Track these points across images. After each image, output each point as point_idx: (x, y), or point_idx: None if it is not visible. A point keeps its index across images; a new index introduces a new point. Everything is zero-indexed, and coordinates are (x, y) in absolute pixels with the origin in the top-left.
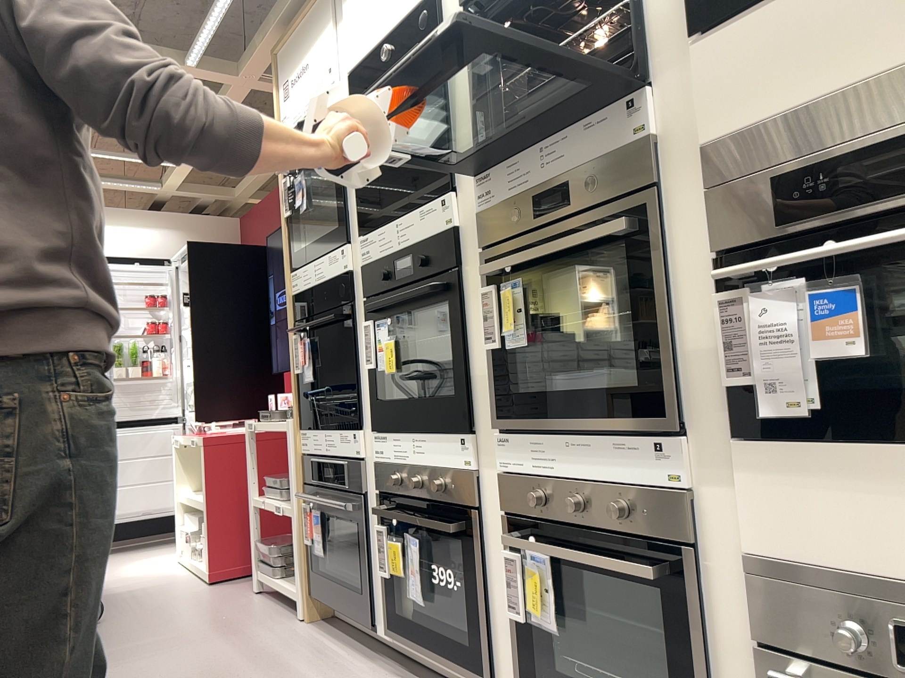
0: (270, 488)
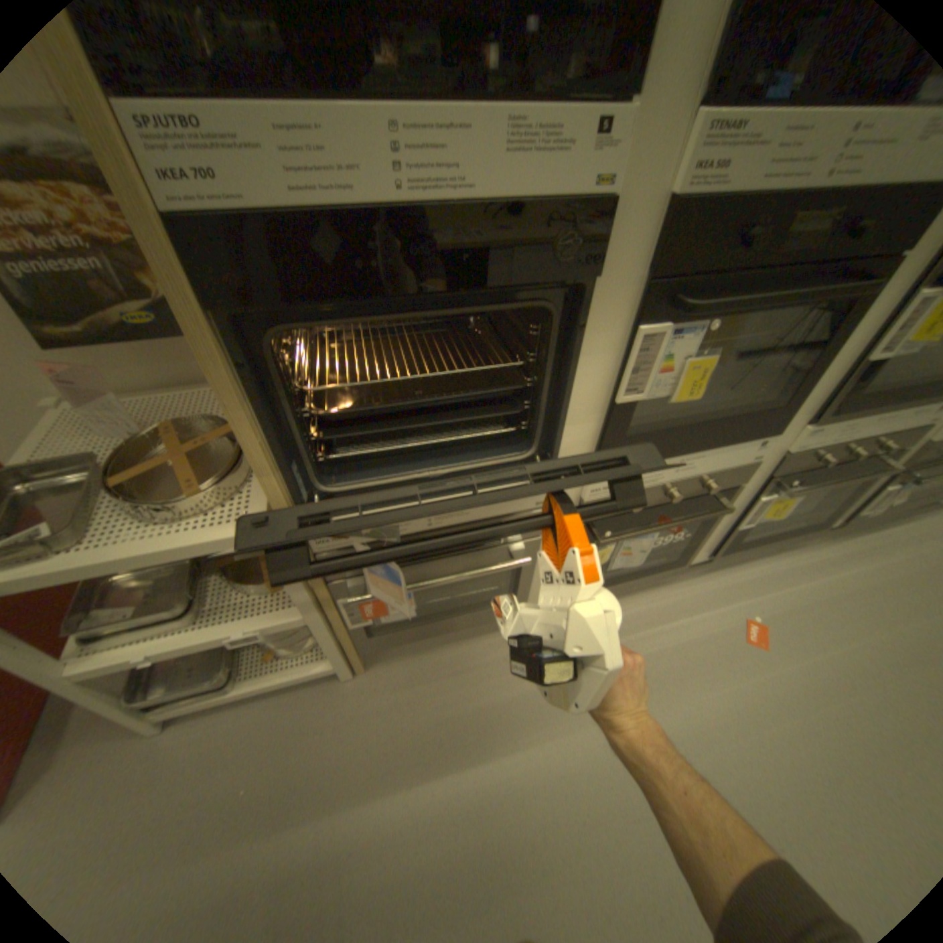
0: (119, 634)
